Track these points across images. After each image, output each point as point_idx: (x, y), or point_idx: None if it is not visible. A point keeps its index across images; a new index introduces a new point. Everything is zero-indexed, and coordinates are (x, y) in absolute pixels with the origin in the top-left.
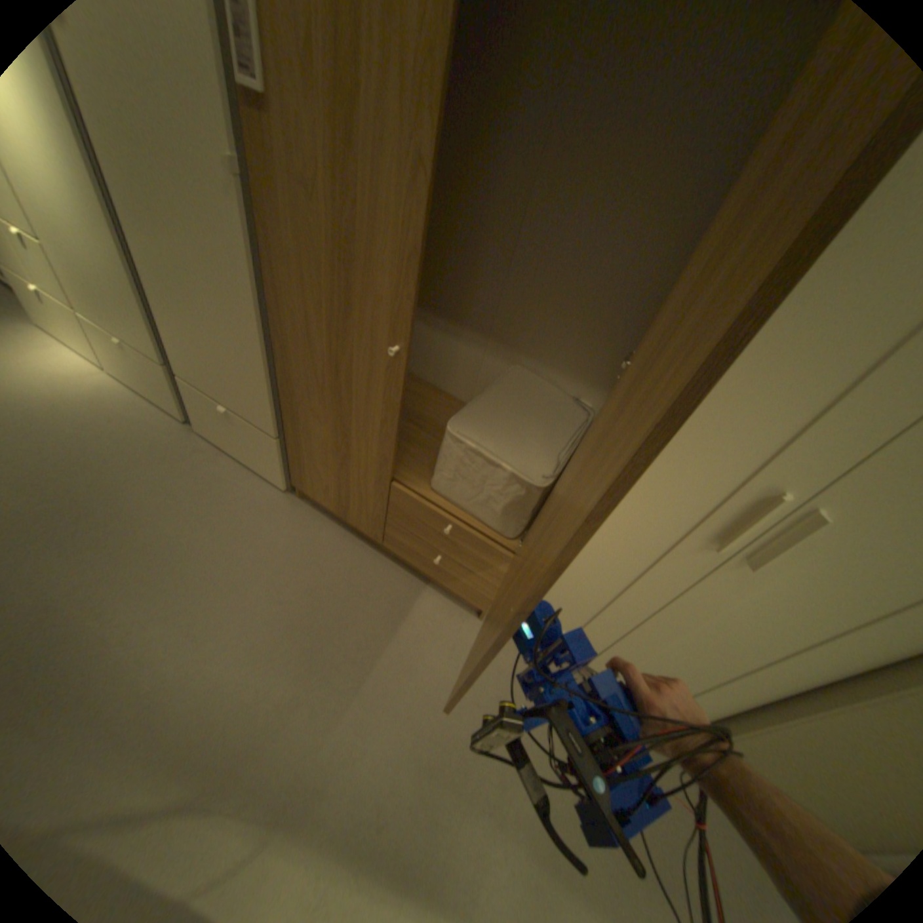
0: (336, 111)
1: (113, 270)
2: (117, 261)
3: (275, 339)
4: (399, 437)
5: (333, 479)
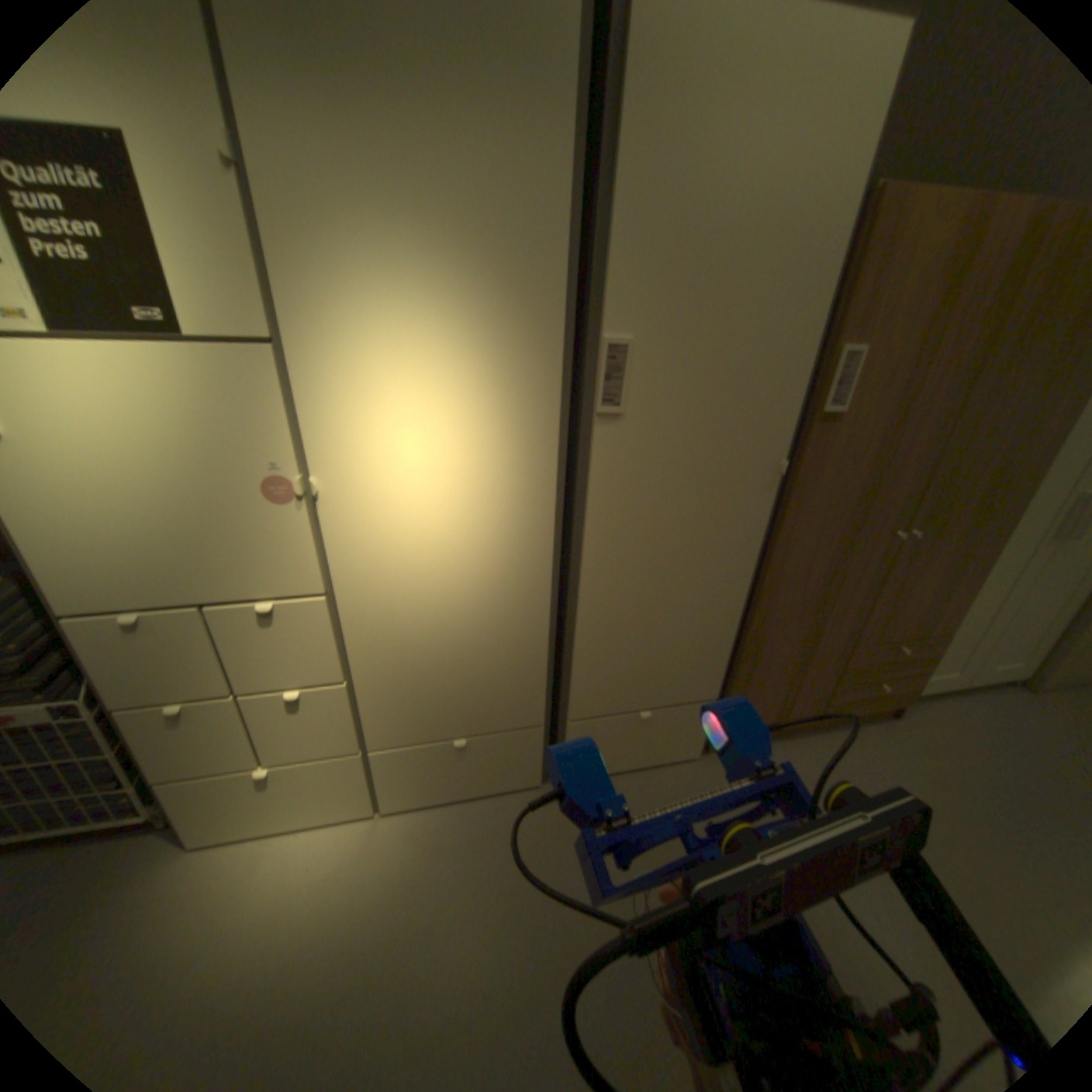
0: (897, 407)
1: (513, 645)
2: (532, 630)
3: (761, 593)
4: (873, 605)
5: (778, 696)
